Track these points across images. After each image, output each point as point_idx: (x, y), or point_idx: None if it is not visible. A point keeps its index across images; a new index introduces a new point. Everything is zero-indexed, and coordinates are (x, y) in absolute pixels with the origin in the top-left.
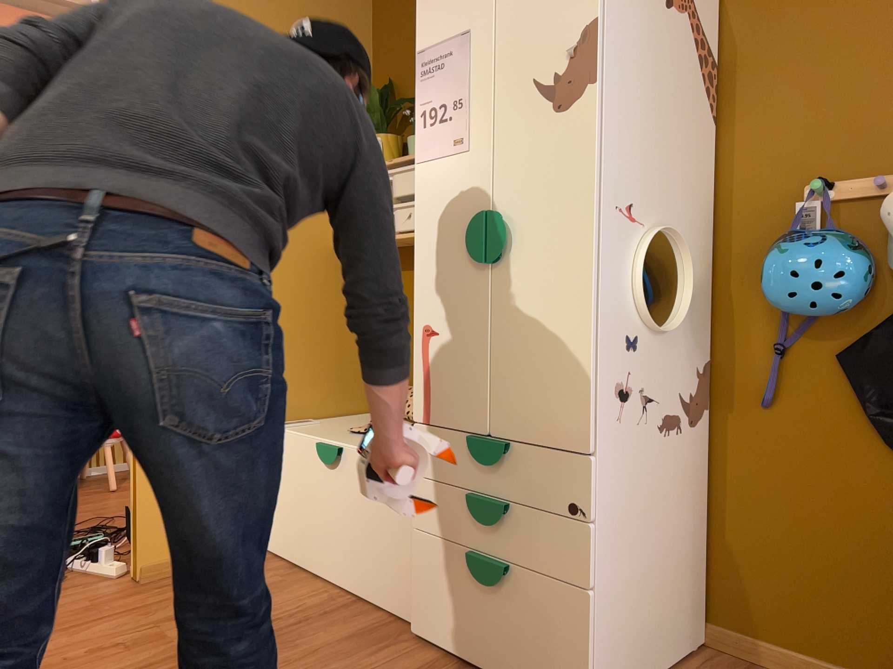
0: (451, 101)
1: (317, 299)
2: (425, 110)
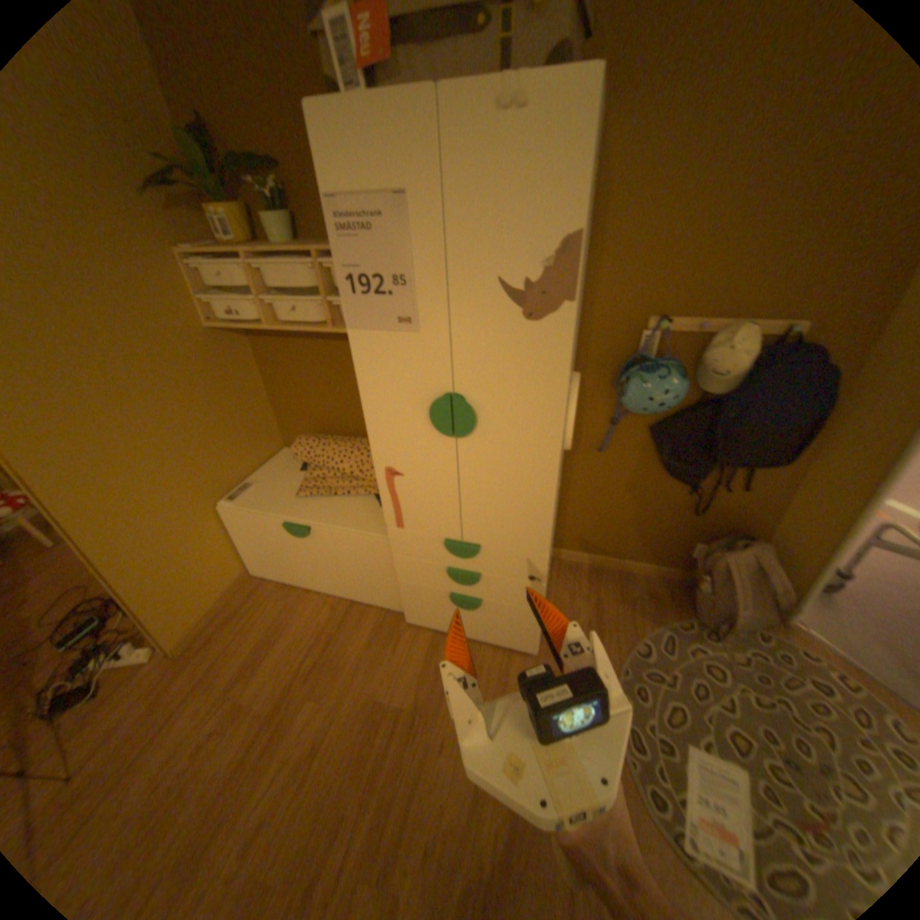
0: (389, 275)
1: (211, 385)
2: (350, 275)
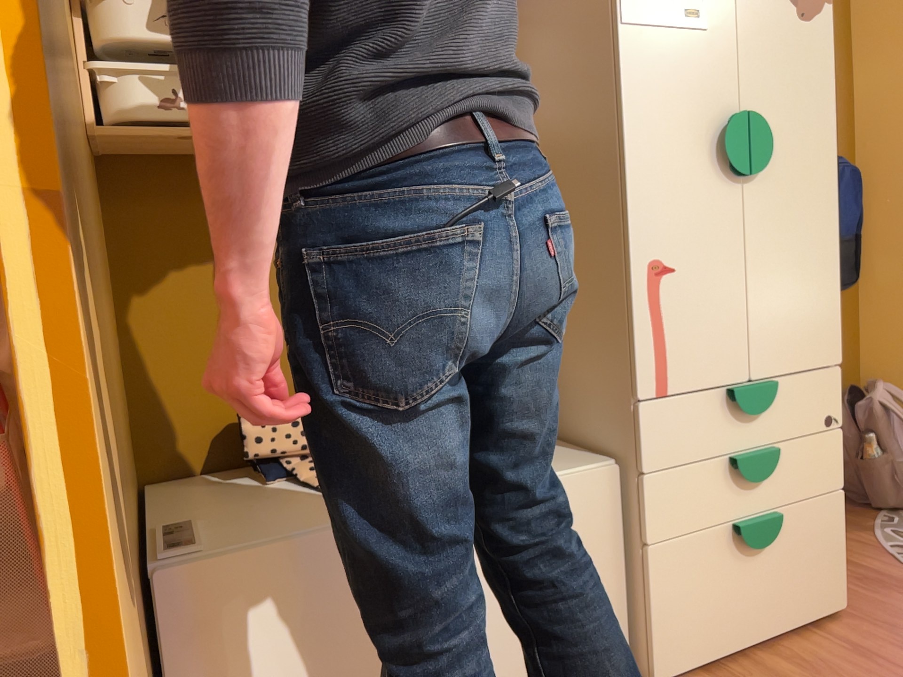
0: None
1: None
2: None
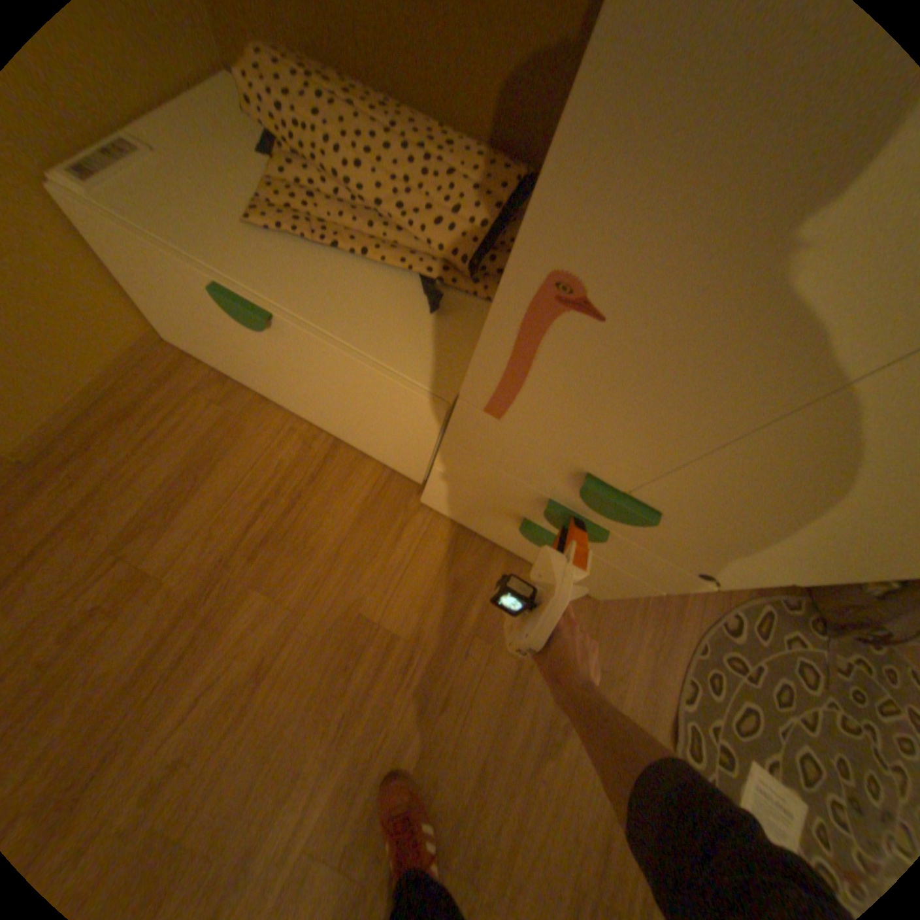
0: None
1: None
2: None
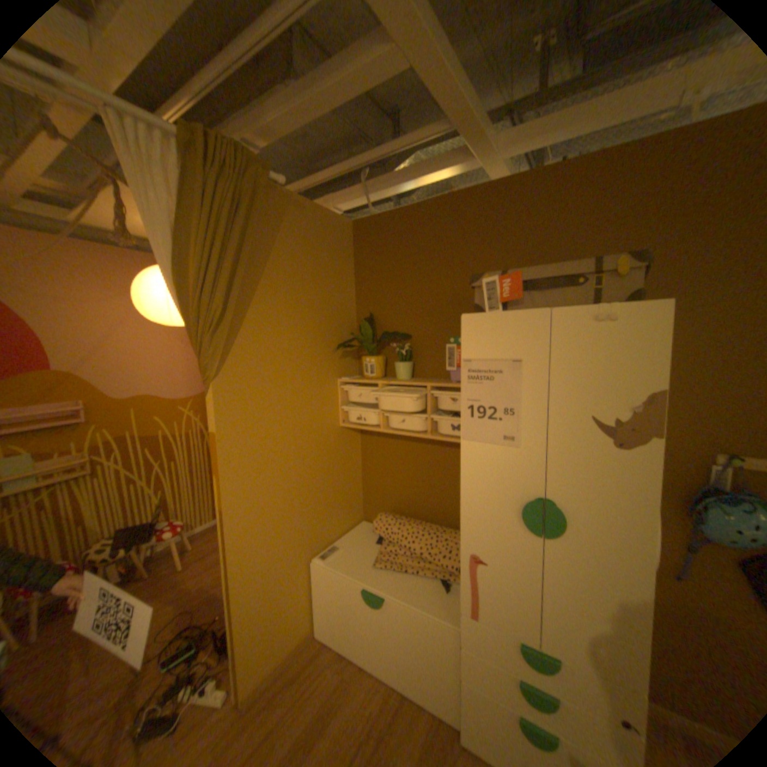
0: (502, 407)
1: (333, 465)
2: (472, 405)
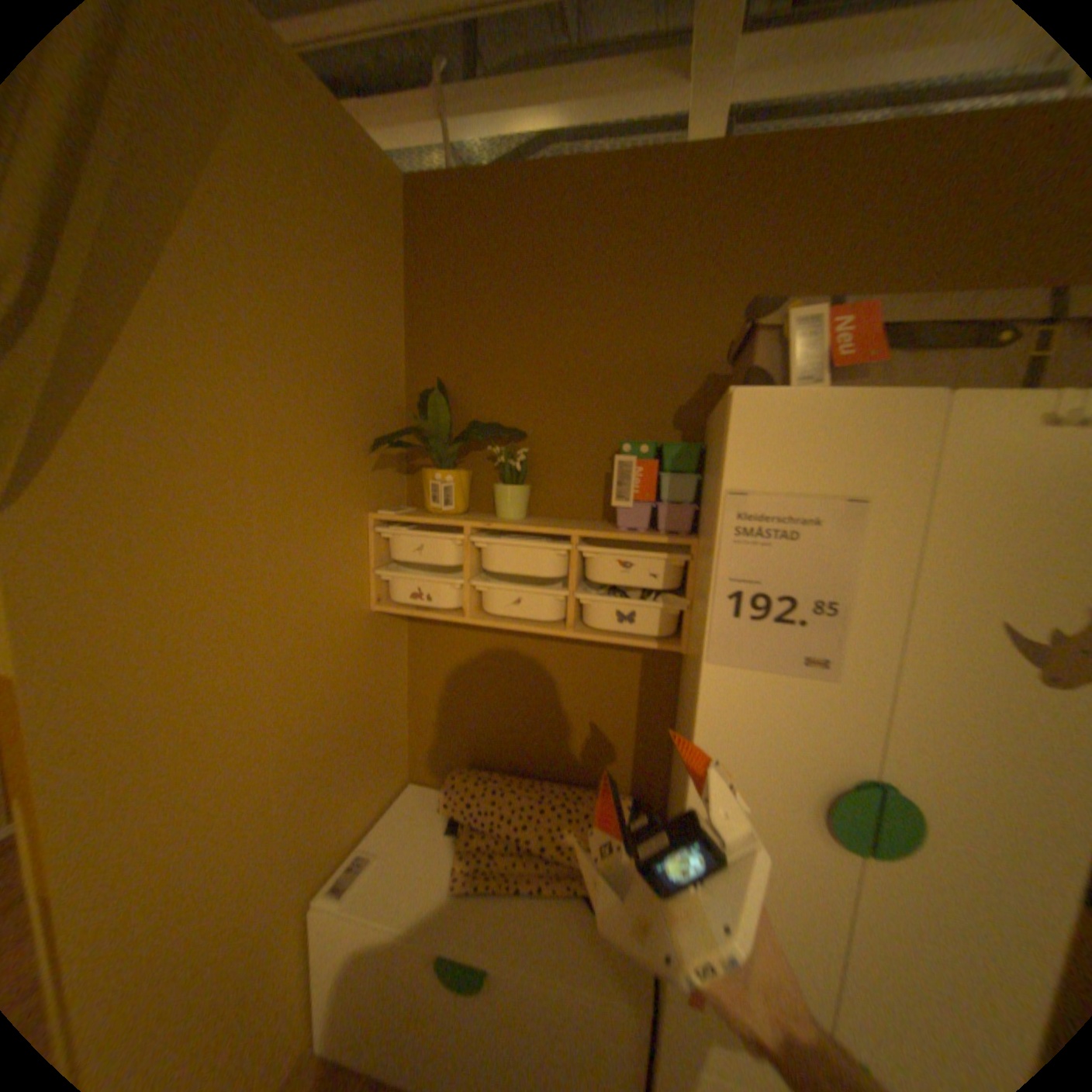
0: (810, 597)
1: (356, 691)
2: (740, 590)
